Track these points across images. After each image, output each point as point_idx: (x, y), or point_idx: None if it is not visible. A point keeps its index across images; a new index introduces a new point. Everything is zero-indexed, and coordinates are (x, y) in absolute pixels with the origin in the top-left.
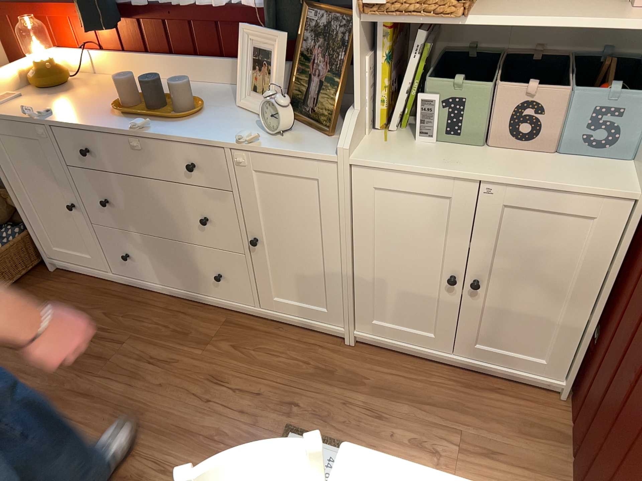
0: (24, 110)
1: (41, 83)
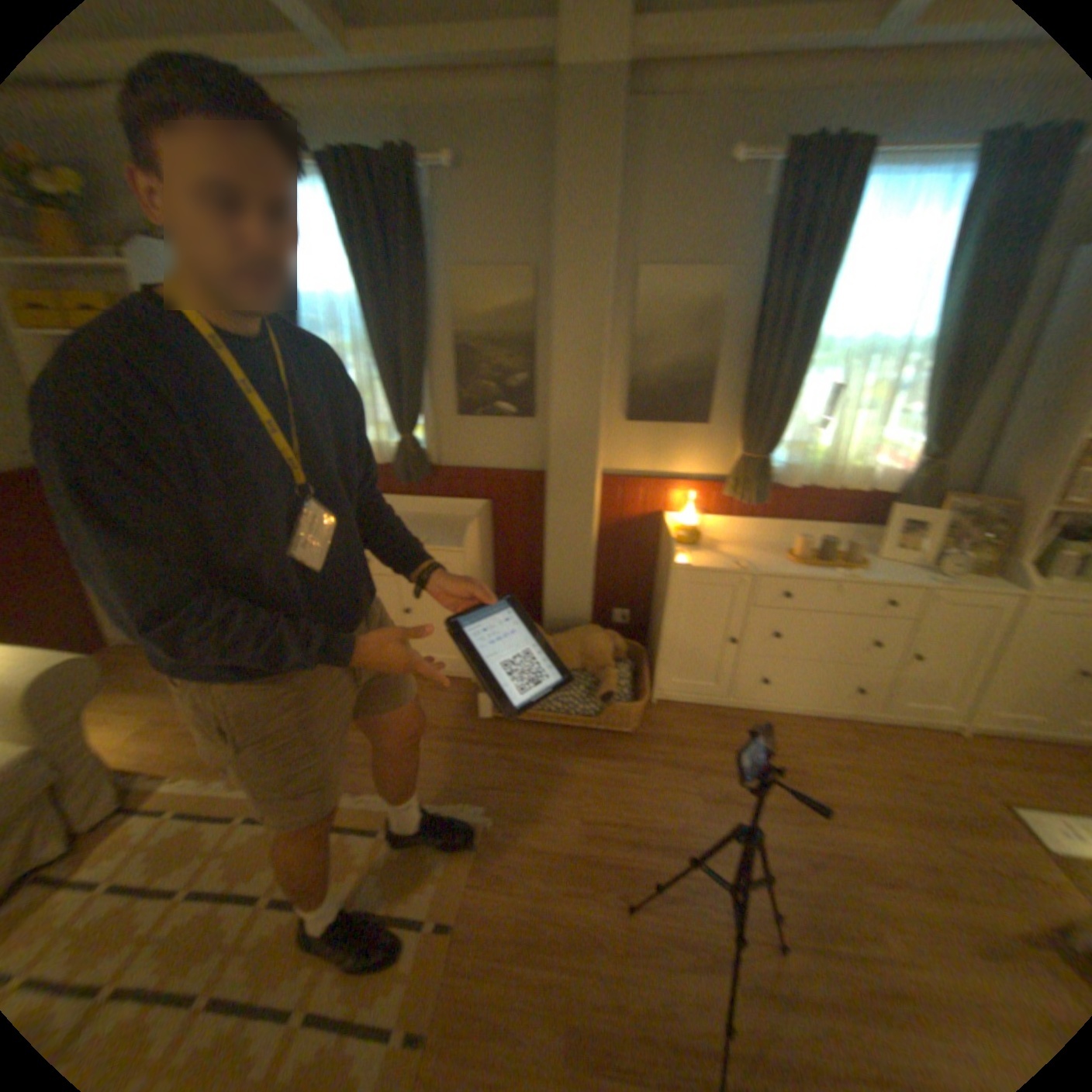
0: (718, 564)
1: (694, 542)
